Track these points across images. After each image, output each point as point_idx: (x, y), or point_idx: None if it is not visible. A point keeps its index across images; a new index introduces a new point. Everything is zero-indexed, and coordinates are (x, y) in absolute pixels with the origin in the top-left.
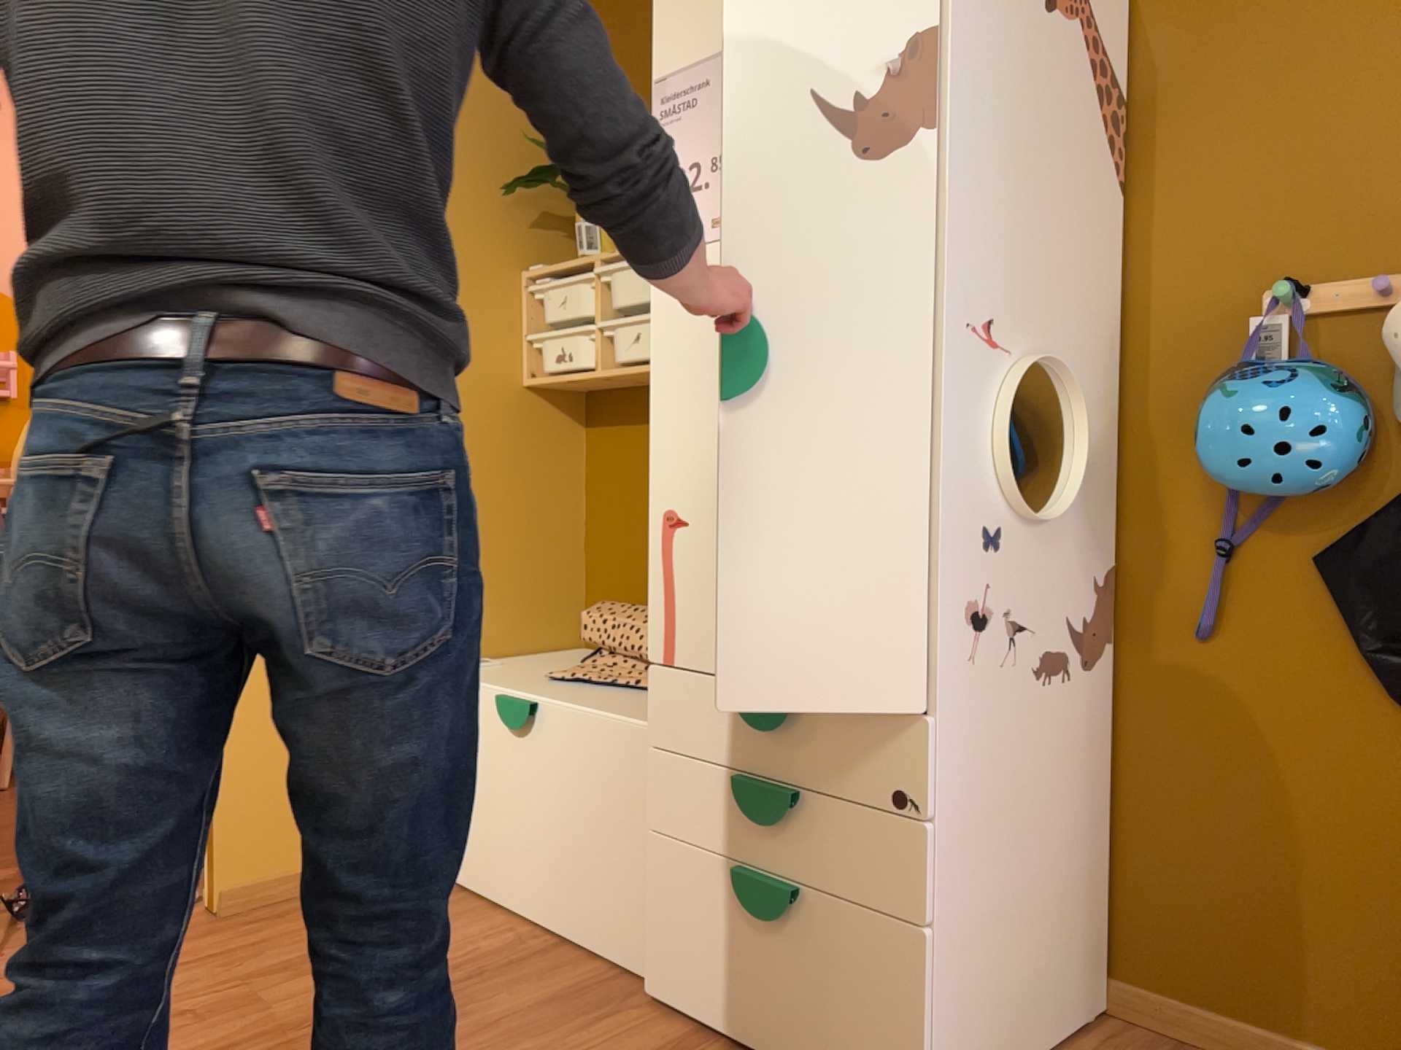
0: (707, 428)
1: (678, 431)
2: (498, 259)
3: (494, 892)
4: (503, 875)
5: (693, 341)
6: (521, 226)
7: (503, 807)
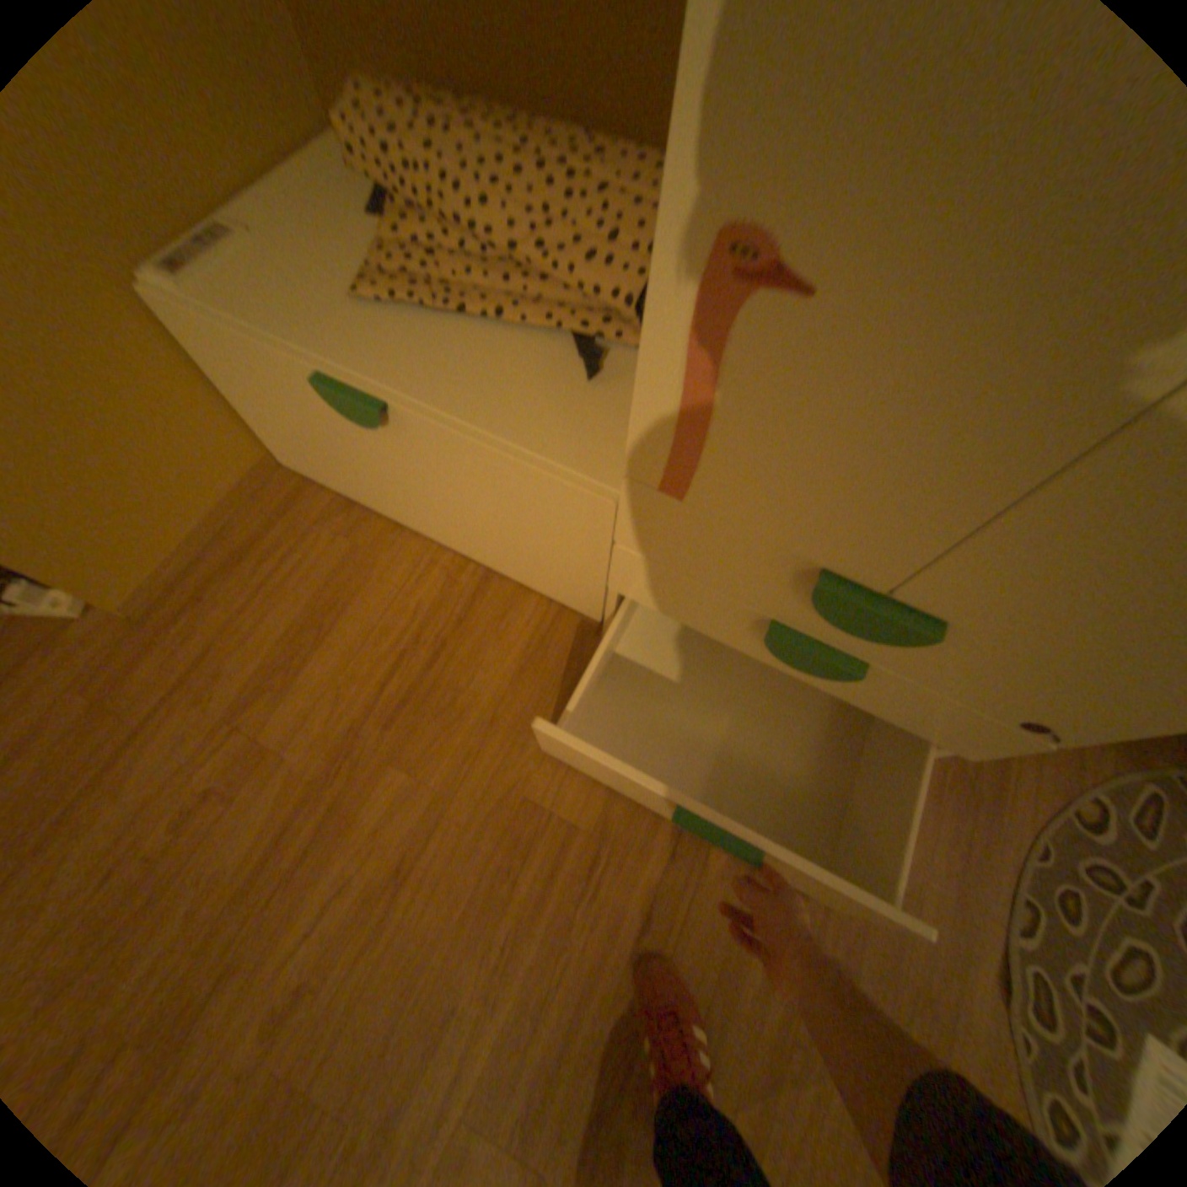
0: None
1: None
2: None
3: (394, 515)
4: (401, 511)
5: None
6: None
7: (378, 469)
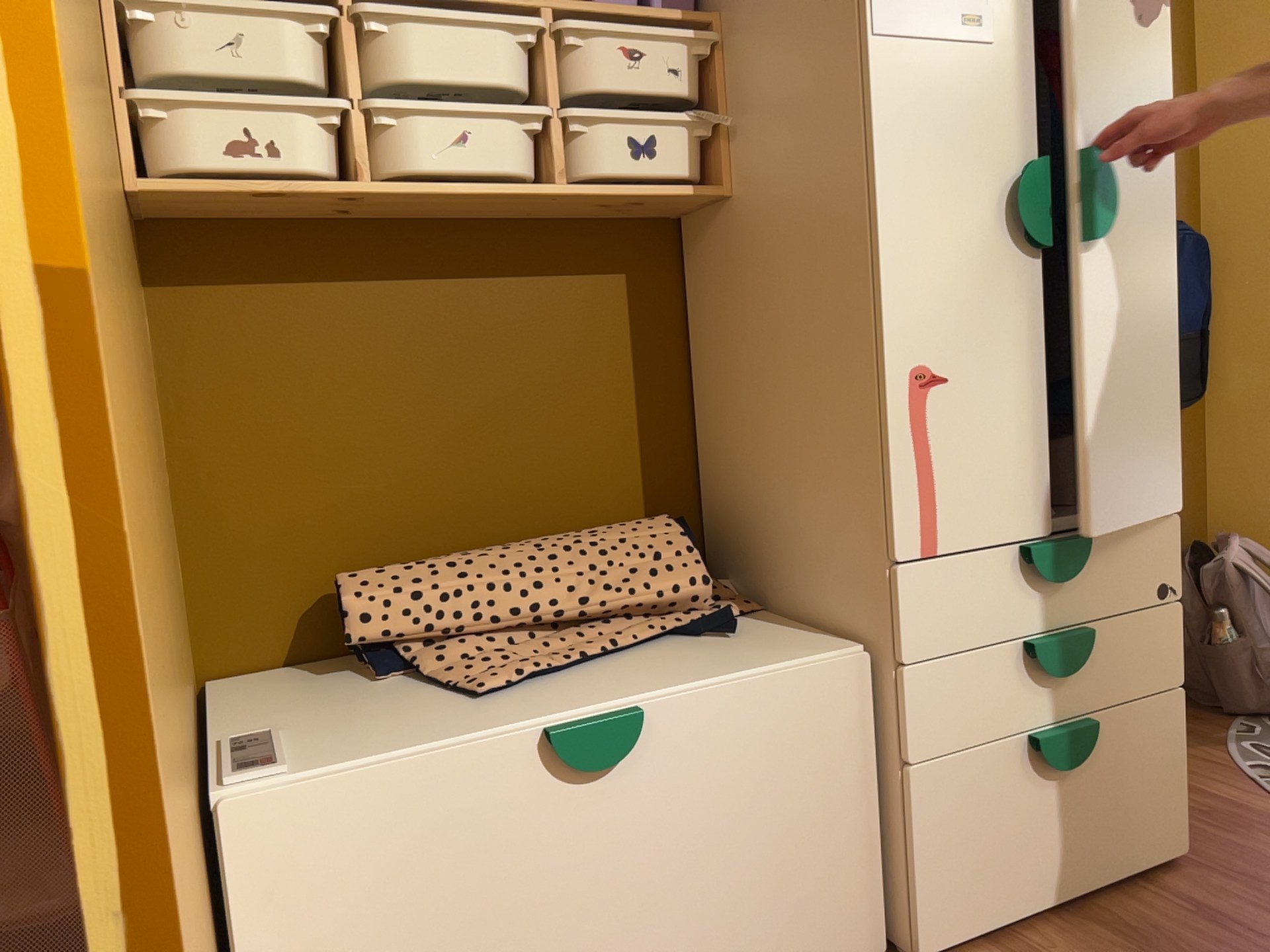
0: (969, 266)
1: (929, 270)
2: None
3: None
4: None
5: (941, 160)
6: None
7: (567, 915)
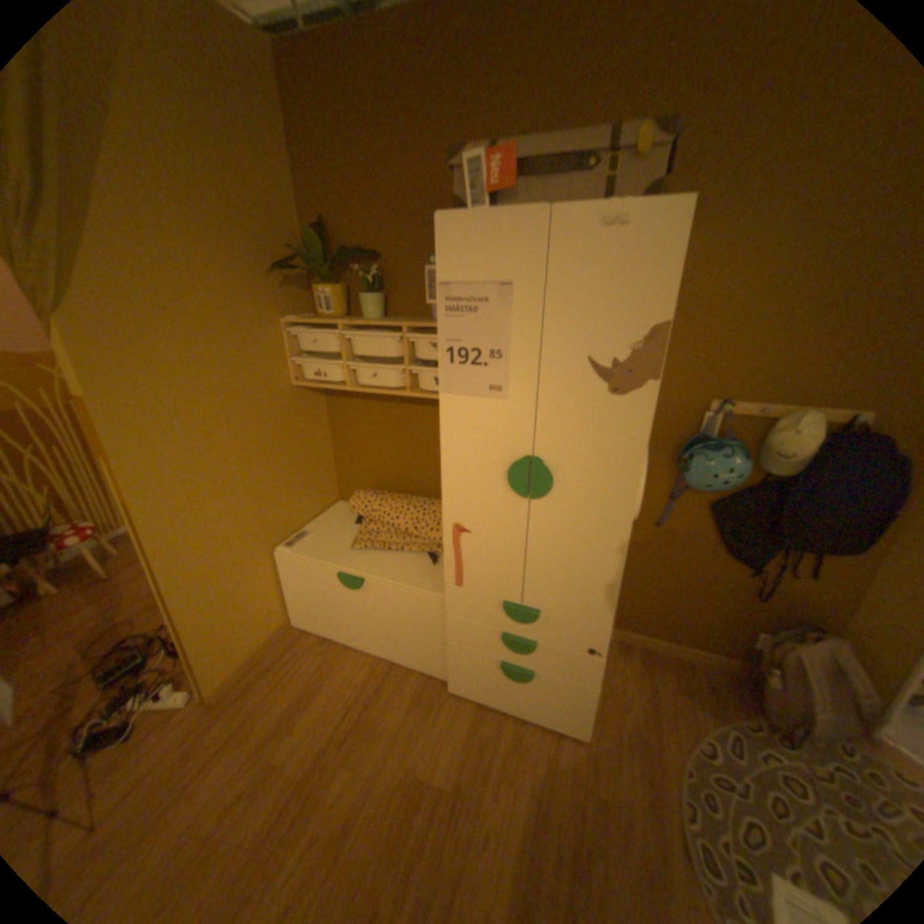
0: (484, 493)
1: (463, 489)
2: (265, 315)
3: (347, 642)
4: (352, 637)
5: (473, 447)
6: (273, 289)
7: (348, 614)
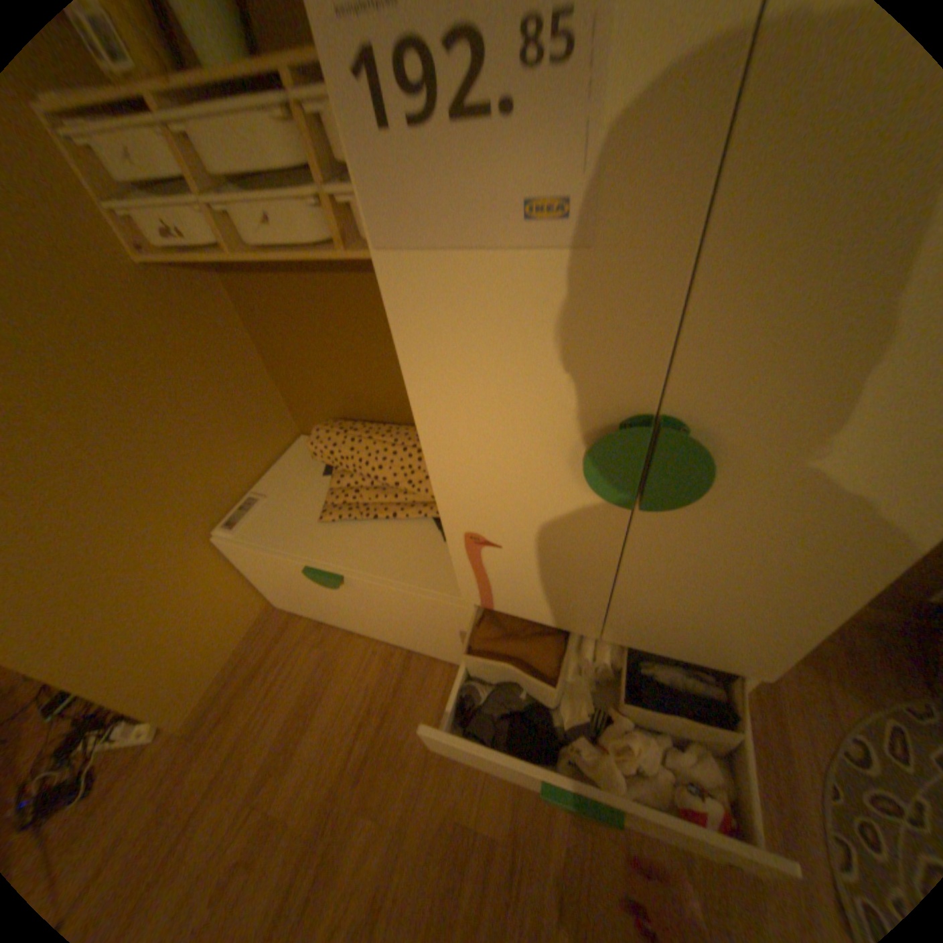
0: (525, 487)
1: (477, 479)
2: None
3: (347, 627)
4: (351, 624)
5: (489, 394)
6: None
7: (337, 604)
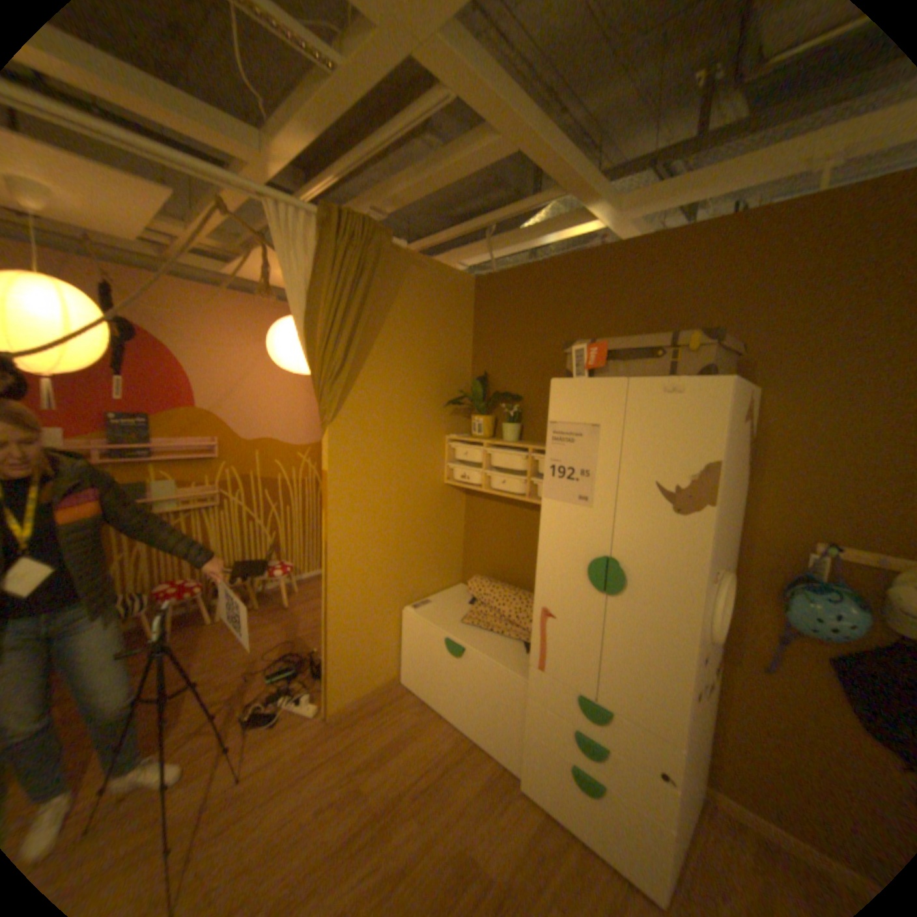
0: (569, 584)
1: (553, 578)
2: (436, 433)
3: (440, 711)
4: (445, 707)
5: (563, 543)
6: (445, 416)
7: (446, 681)
